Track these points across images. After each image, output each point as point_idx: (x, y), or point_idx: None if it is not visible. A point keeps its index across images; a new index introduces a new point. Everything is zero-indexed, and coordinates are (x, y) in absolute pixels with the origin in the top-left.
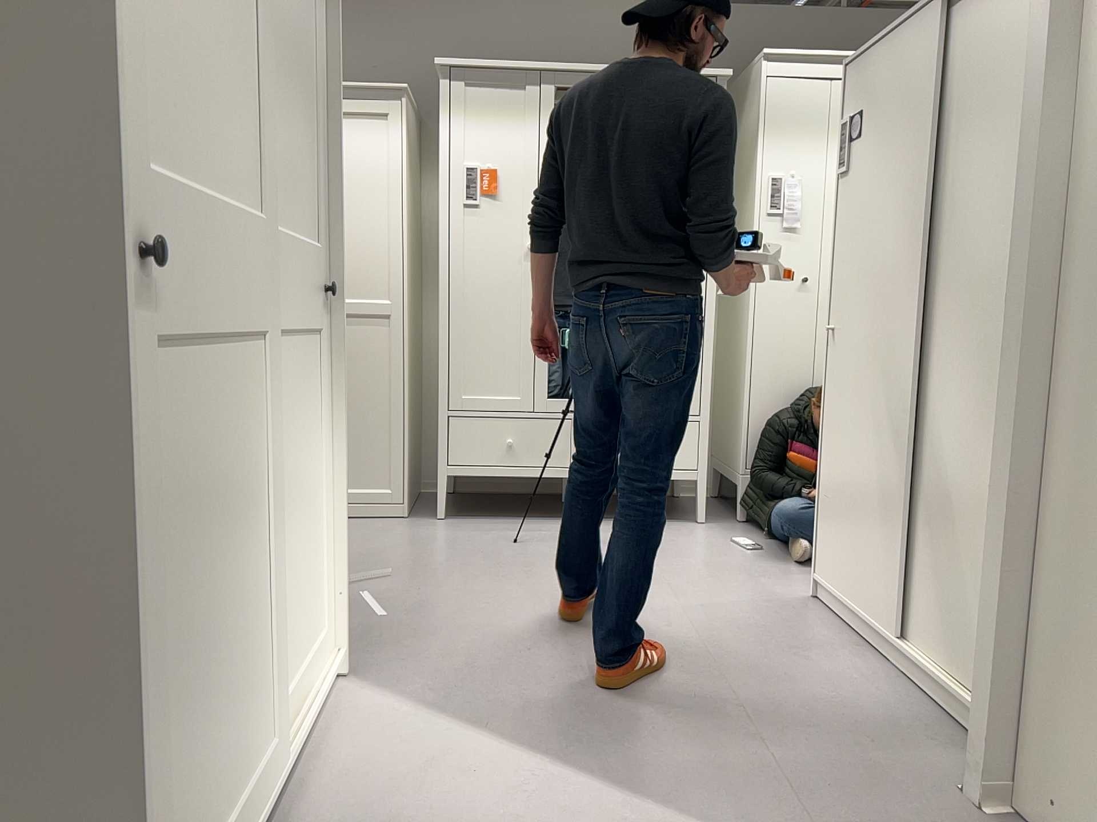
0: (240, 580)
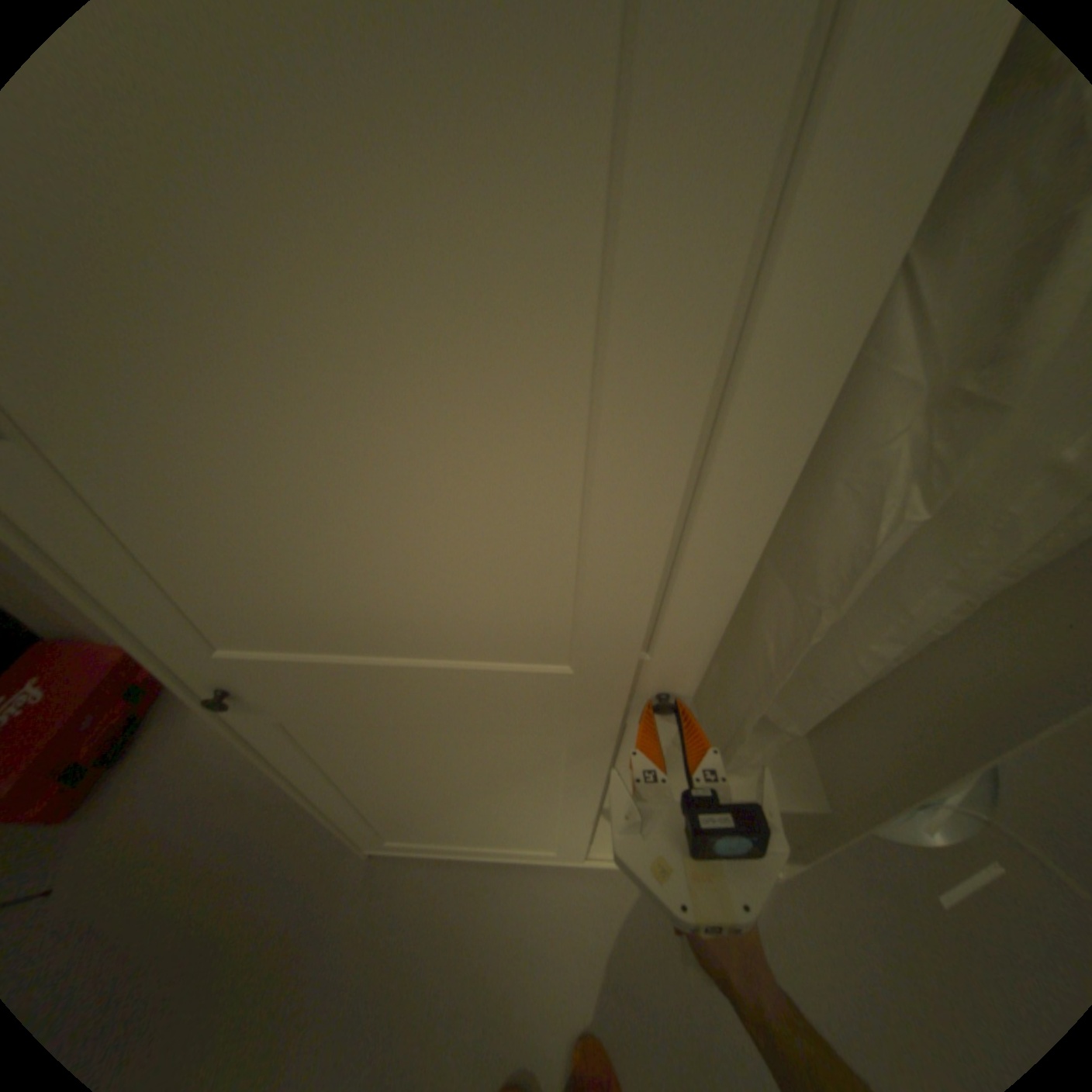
0: (506, 810)
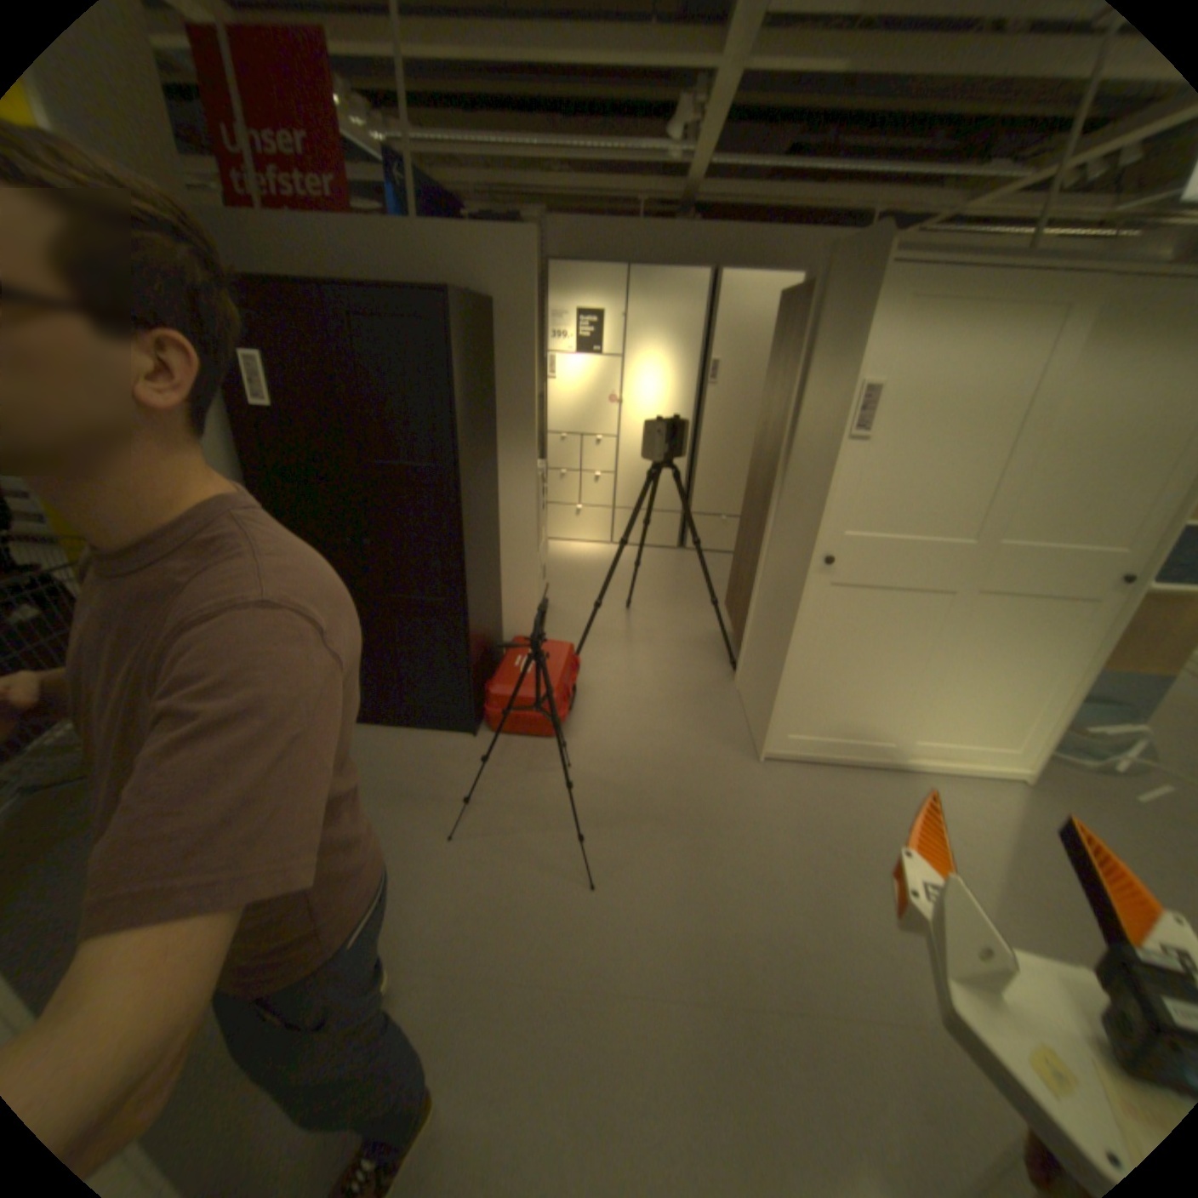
0: (894, 677)
